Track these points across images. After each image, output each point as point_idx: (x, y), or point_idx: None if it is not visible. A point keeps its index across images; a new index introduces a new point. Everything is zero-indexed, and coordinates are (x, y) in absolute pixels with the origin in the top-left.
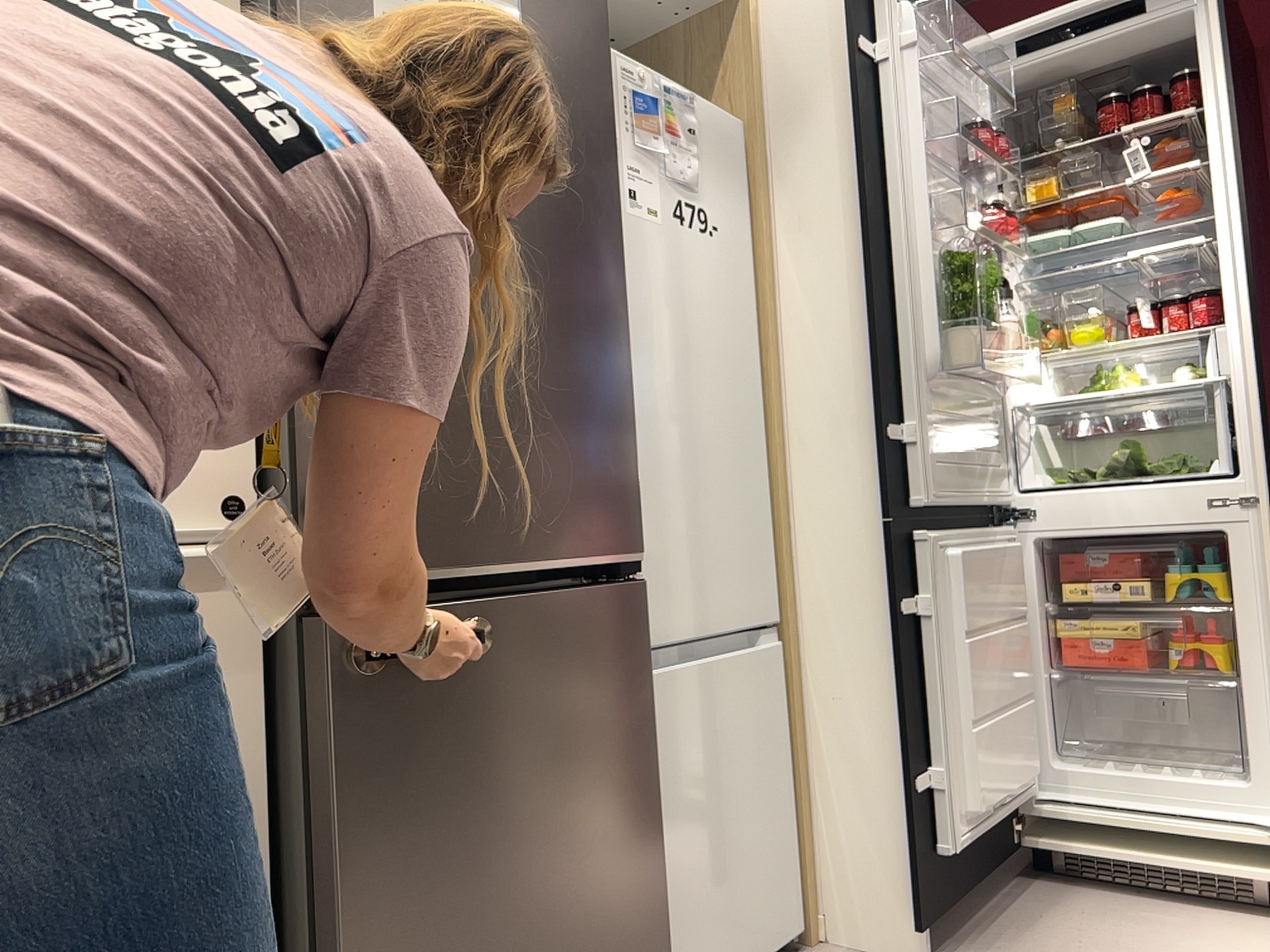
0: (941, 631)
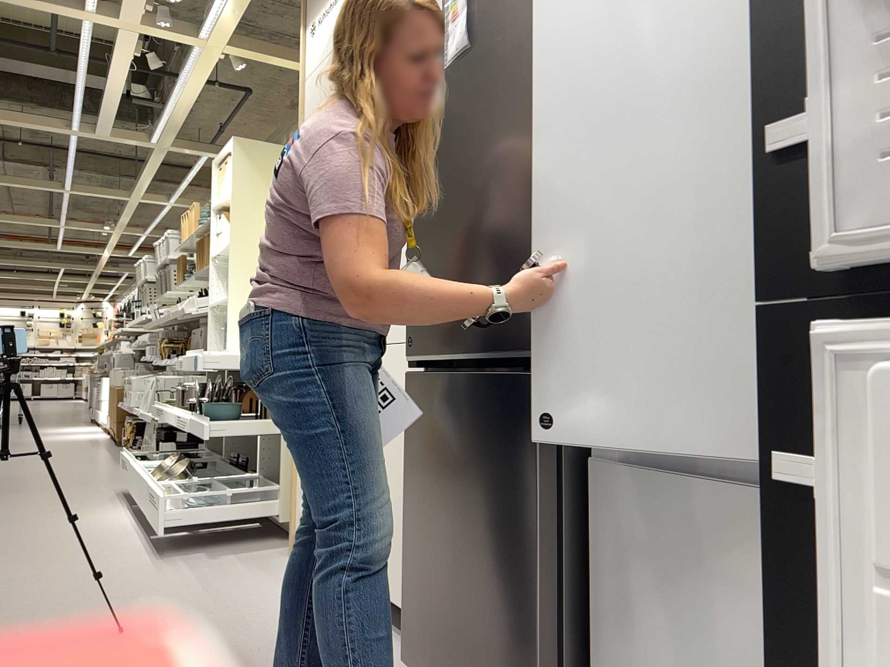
0: (860, 560)
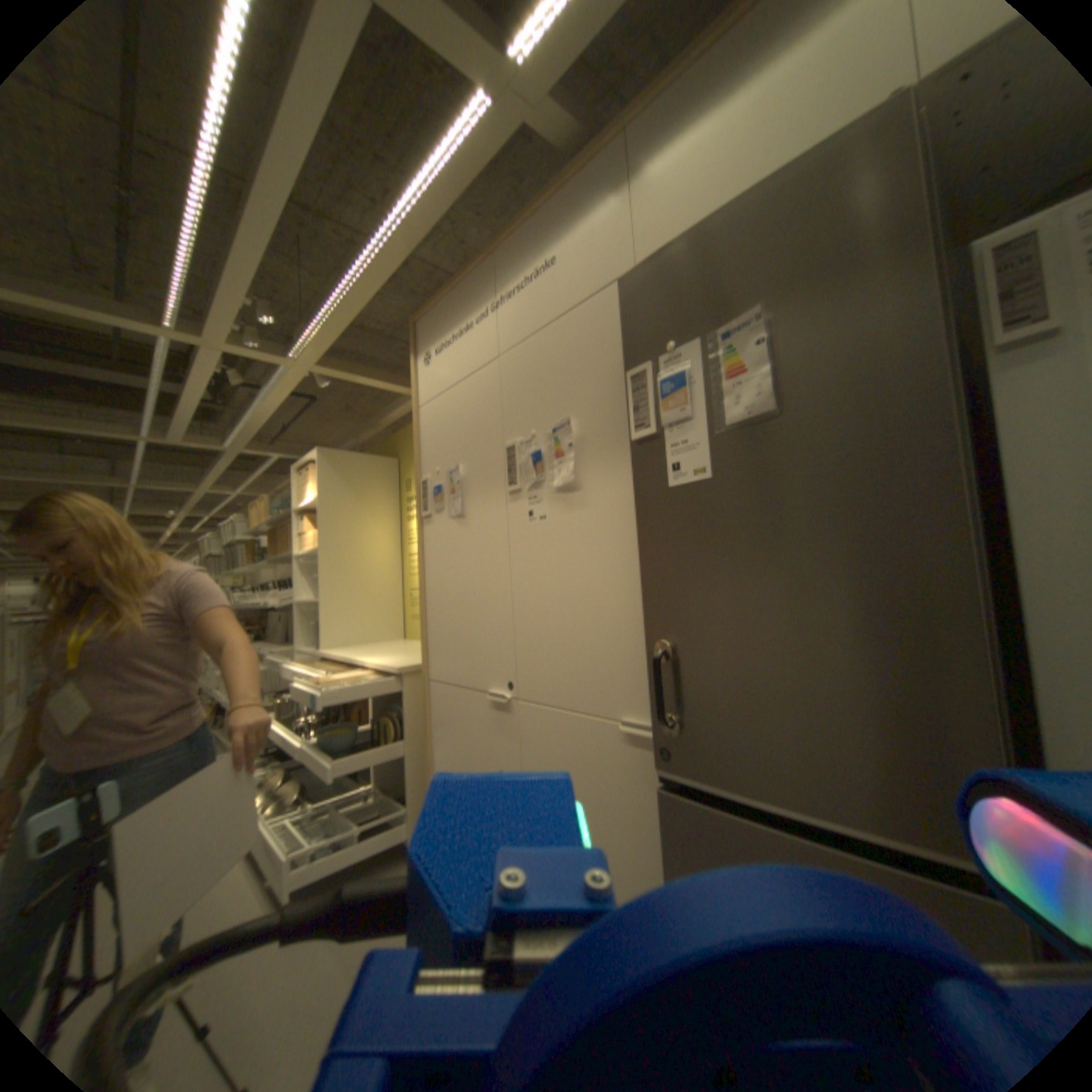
0: None
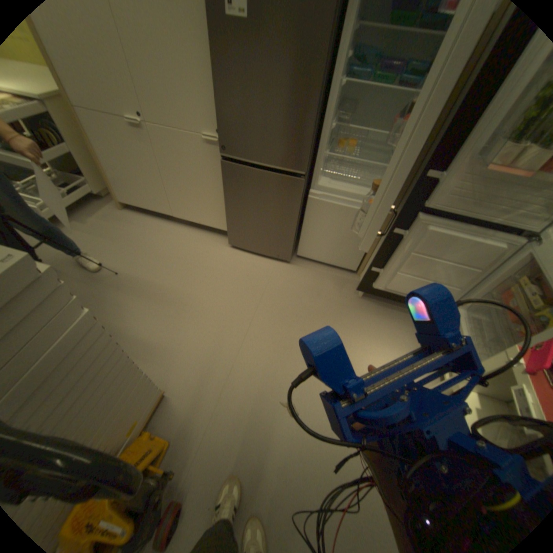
0: (404, 244)
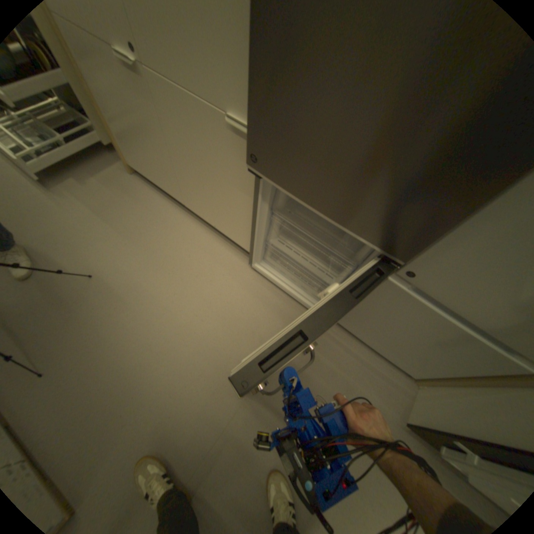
0: None
